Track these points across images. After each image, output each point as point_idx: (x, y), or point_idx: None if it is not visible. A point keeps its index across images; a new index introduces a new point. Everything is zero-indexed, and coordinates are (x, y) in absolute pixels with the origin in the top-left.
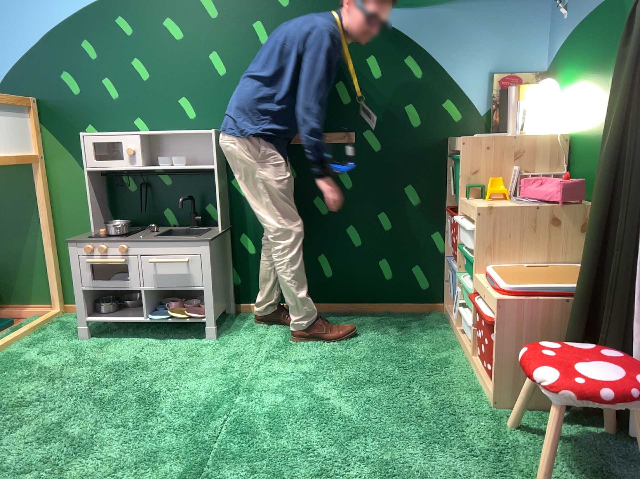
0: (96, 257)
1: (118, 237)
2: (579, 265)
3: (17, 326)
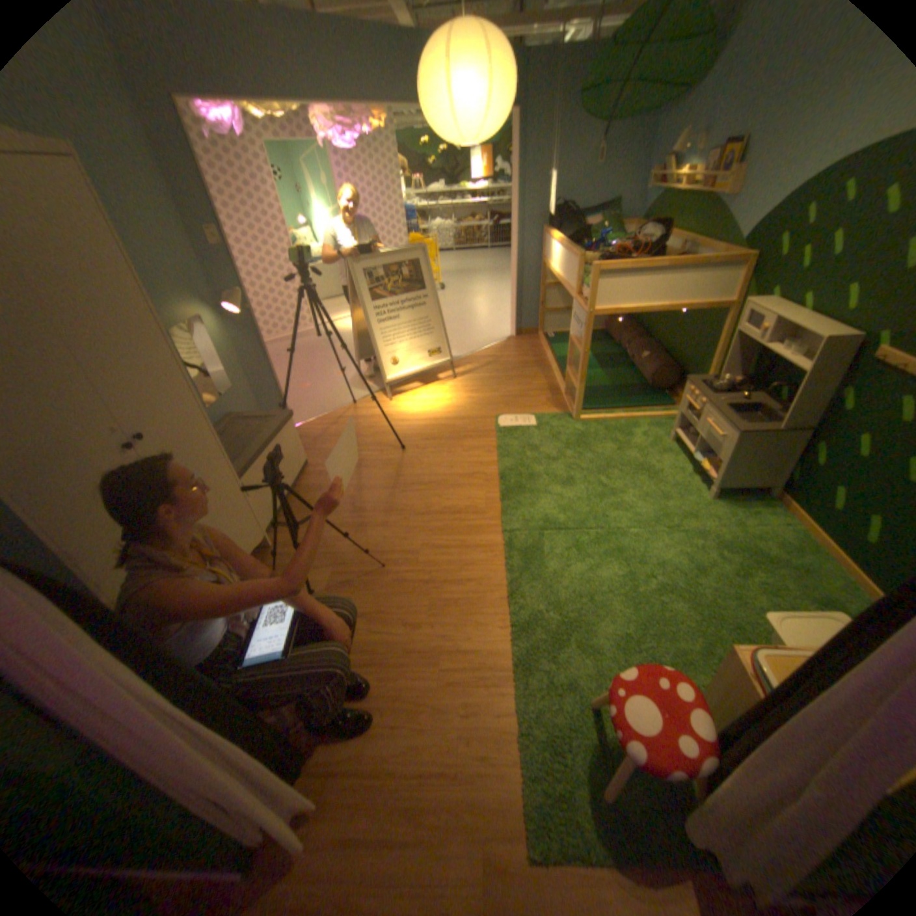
0: (691, 398)
1: (712, 392)
2: None
3: (670, 410)
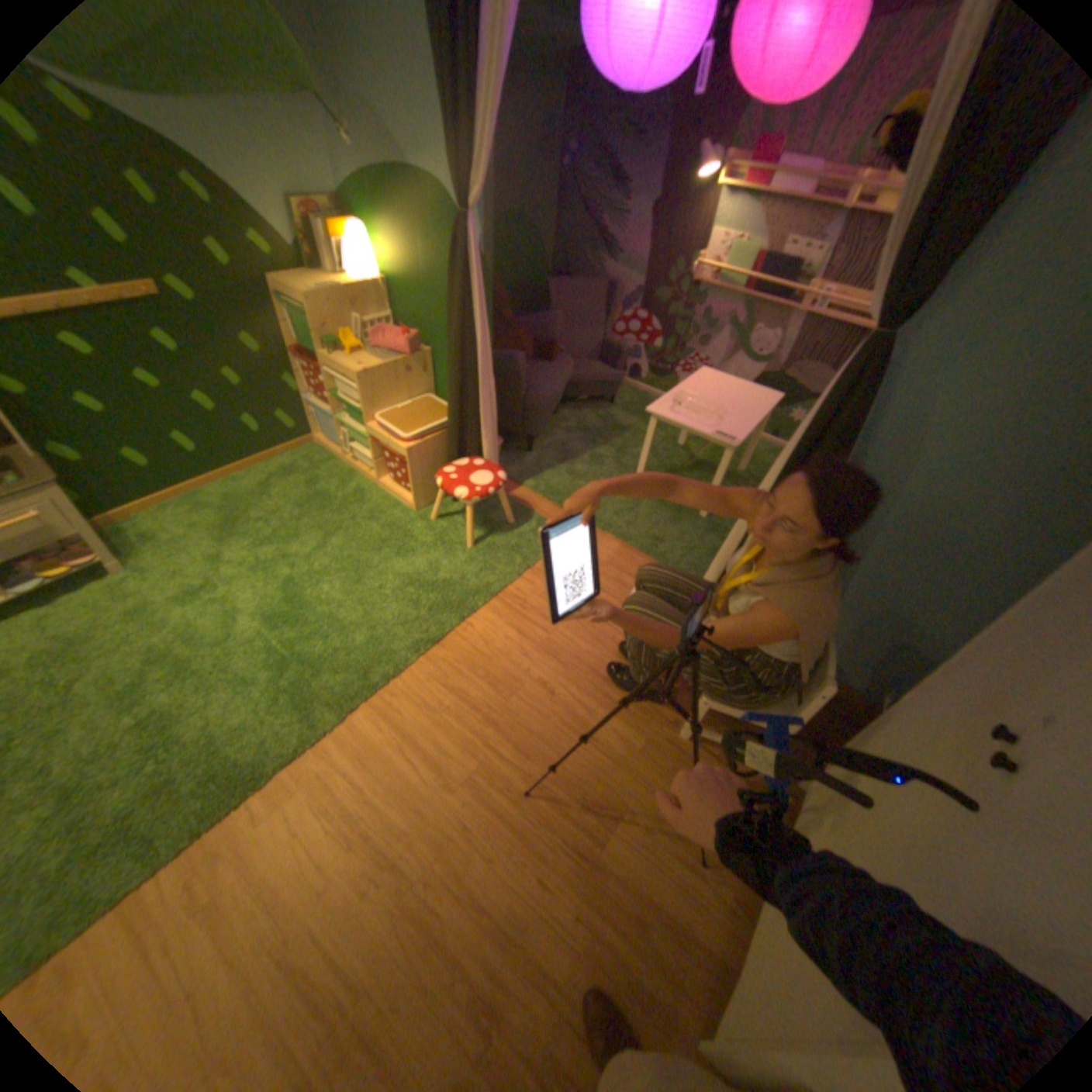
0: None
1: None
2: (426, 396)
3: None
